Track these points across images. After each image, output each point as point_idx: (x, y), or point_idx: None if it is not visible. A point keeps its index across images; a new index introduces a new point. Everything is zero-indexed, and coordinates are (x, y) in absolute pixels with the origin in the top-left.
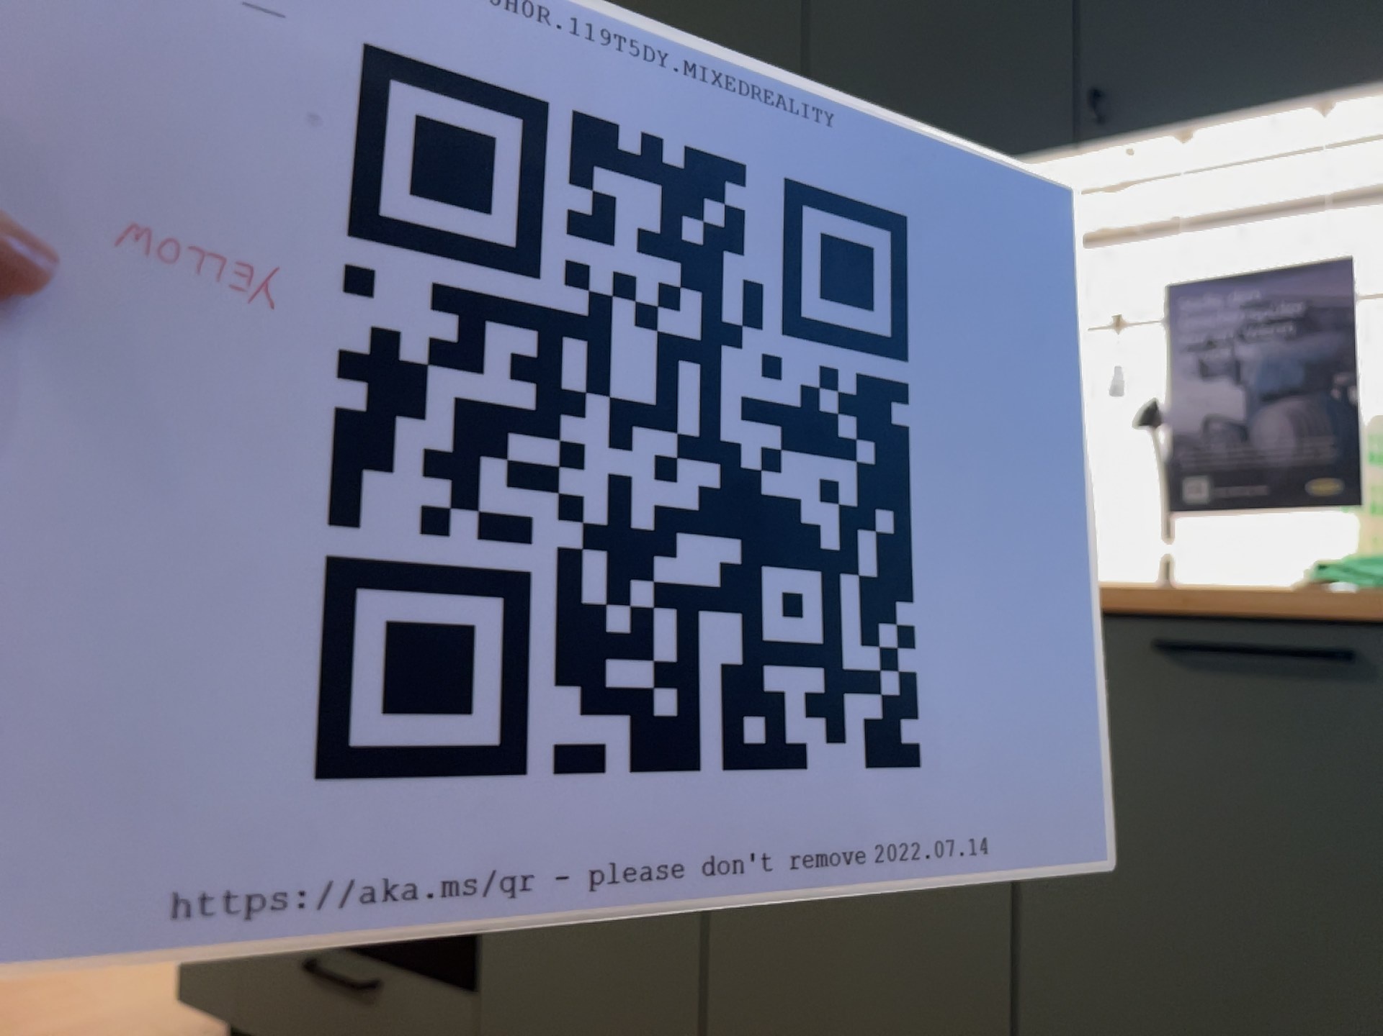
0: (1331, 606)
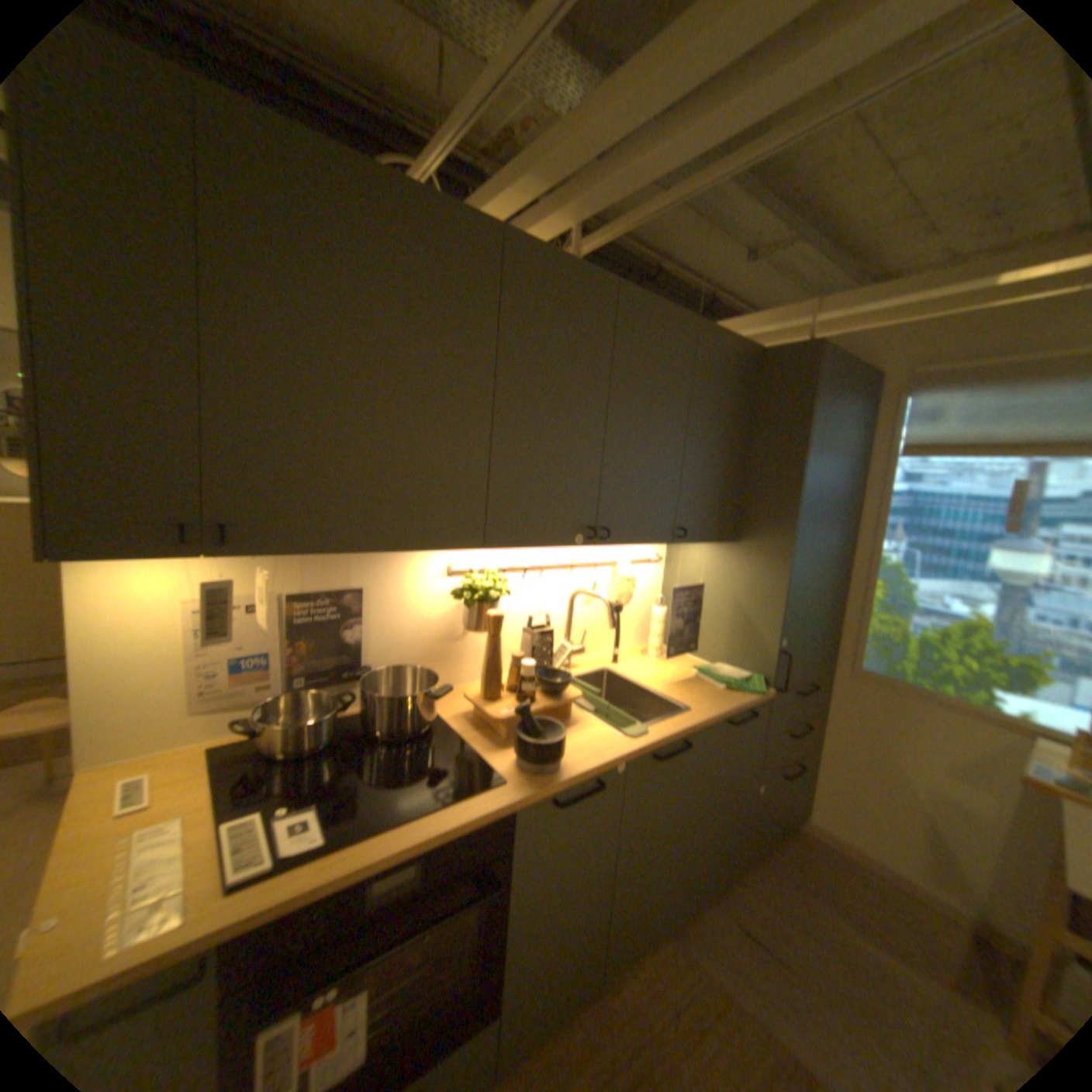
0: (755, 704)
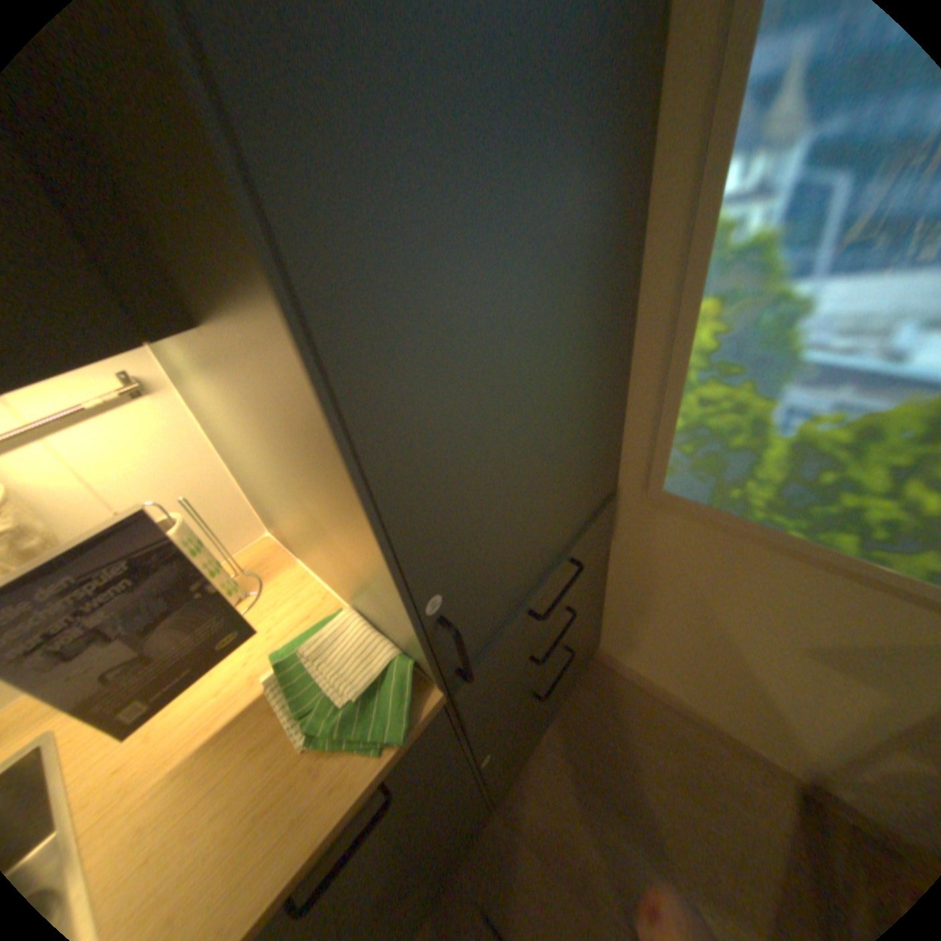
0: (366, 802)
